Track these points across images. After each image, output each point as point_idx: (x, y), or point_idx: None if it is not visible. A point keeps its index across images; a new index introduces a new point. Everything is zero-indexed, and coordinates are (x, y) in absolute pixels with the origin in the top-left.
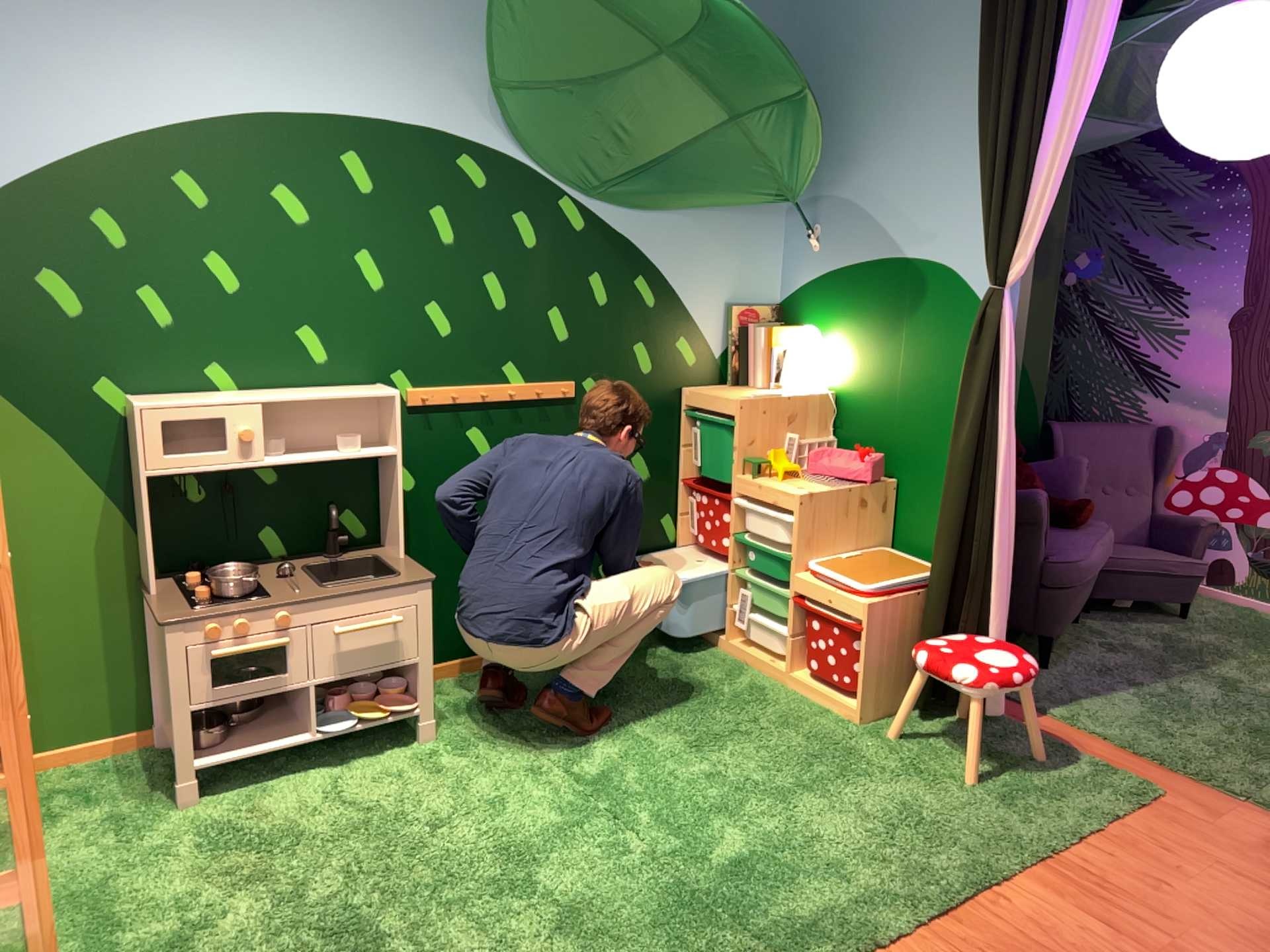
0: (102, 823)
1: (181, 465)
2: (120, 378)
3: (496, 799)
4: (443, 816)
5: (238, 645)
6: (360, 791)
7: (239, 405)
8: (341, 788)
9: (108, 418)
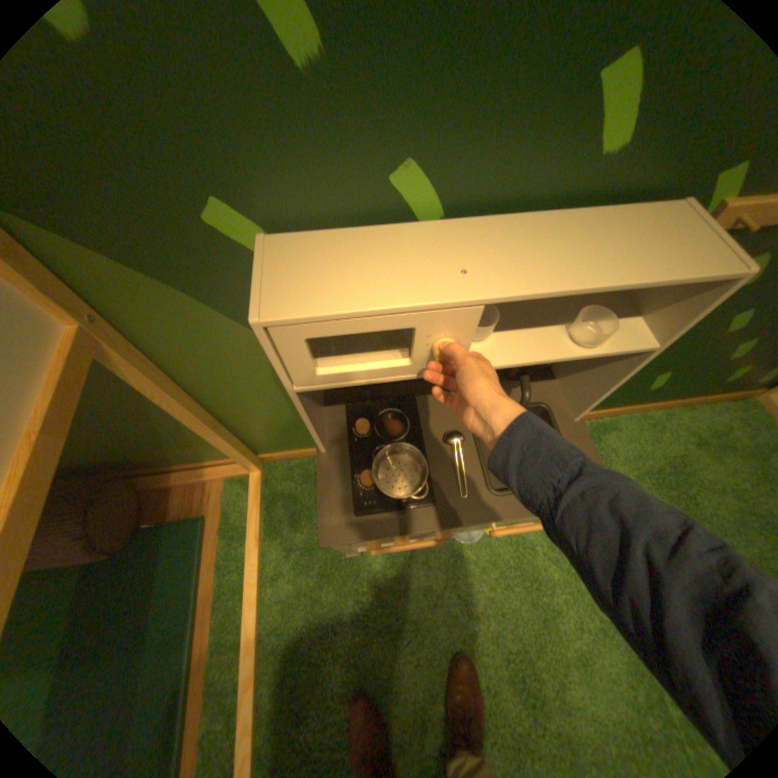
0: (299, 555)
1: (344, 380)
2: (240, 198)
3: (581, 654)
4: (535, 659)
5: (397, 544)
6: (473, 583)
7: (444, 310)
8: (460, 572)
9: (242, 262)
